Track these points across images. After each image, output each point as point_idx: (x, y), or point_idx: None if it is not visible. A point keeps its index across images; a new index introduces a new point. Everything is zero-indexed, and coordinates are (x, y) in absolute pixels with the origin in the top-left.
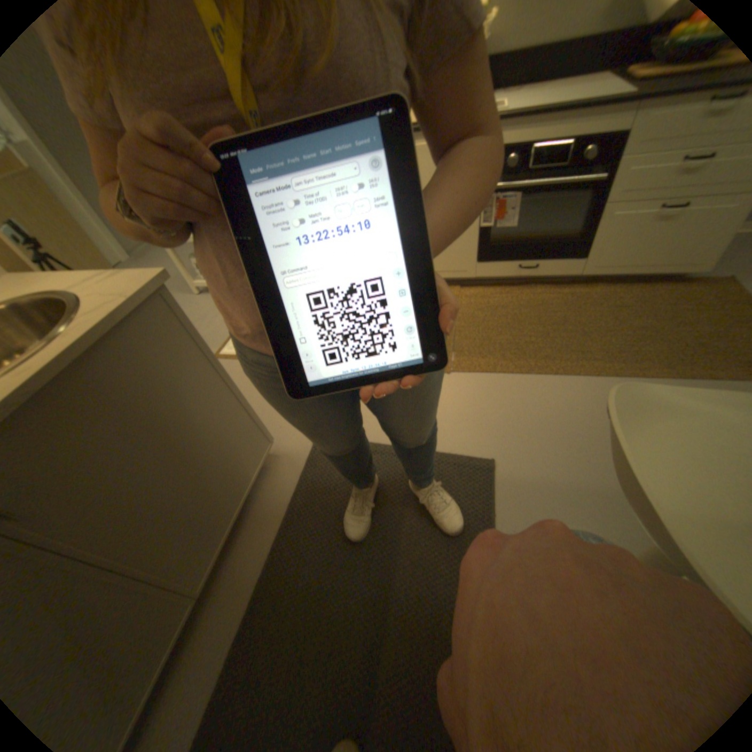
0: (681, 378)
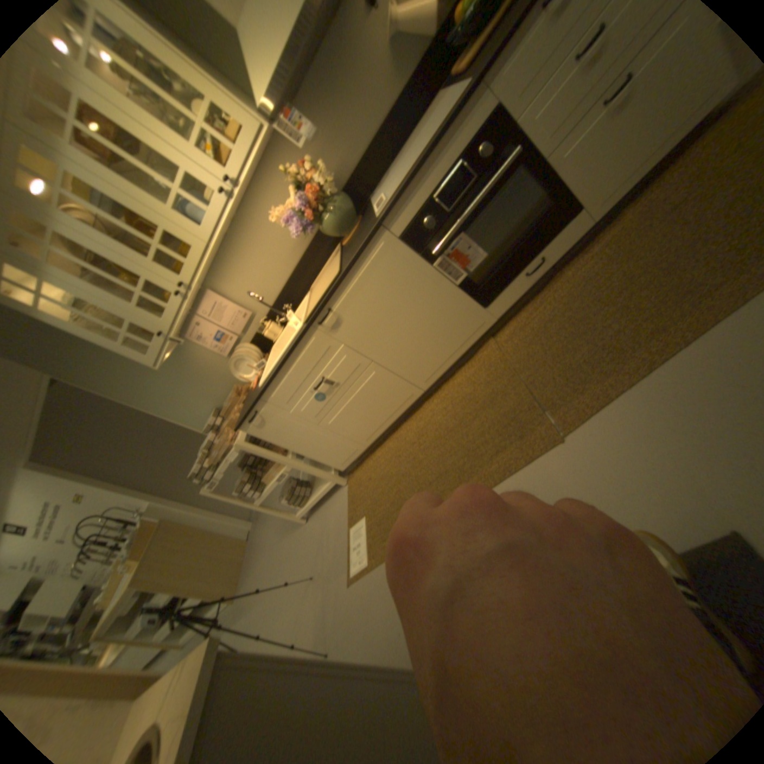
0: None
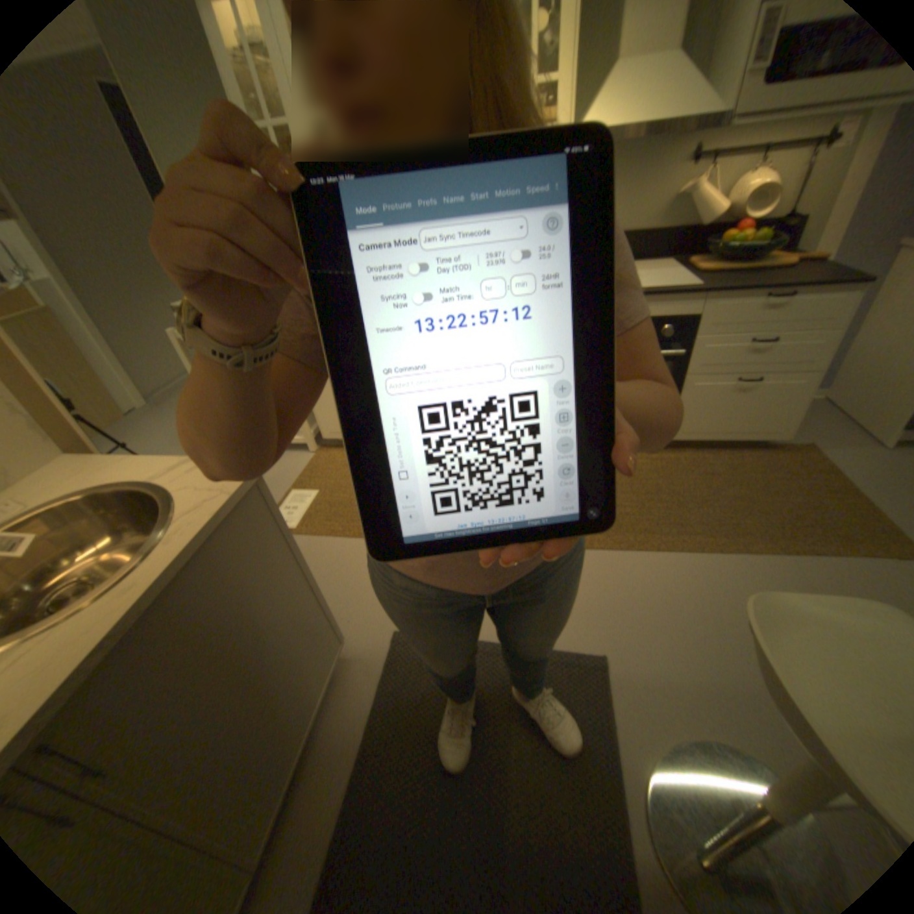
0: (784, 556)
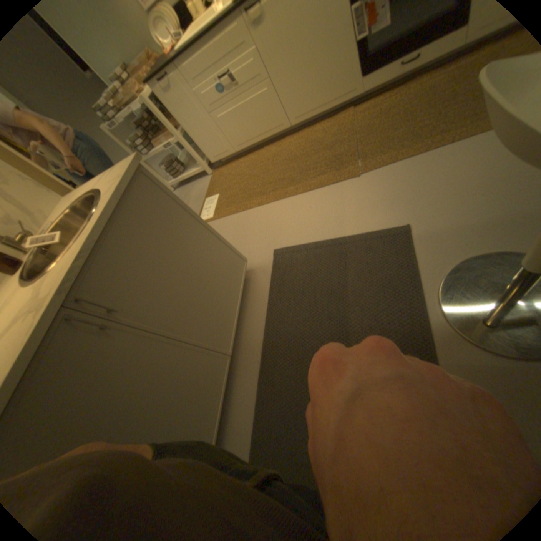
0: None
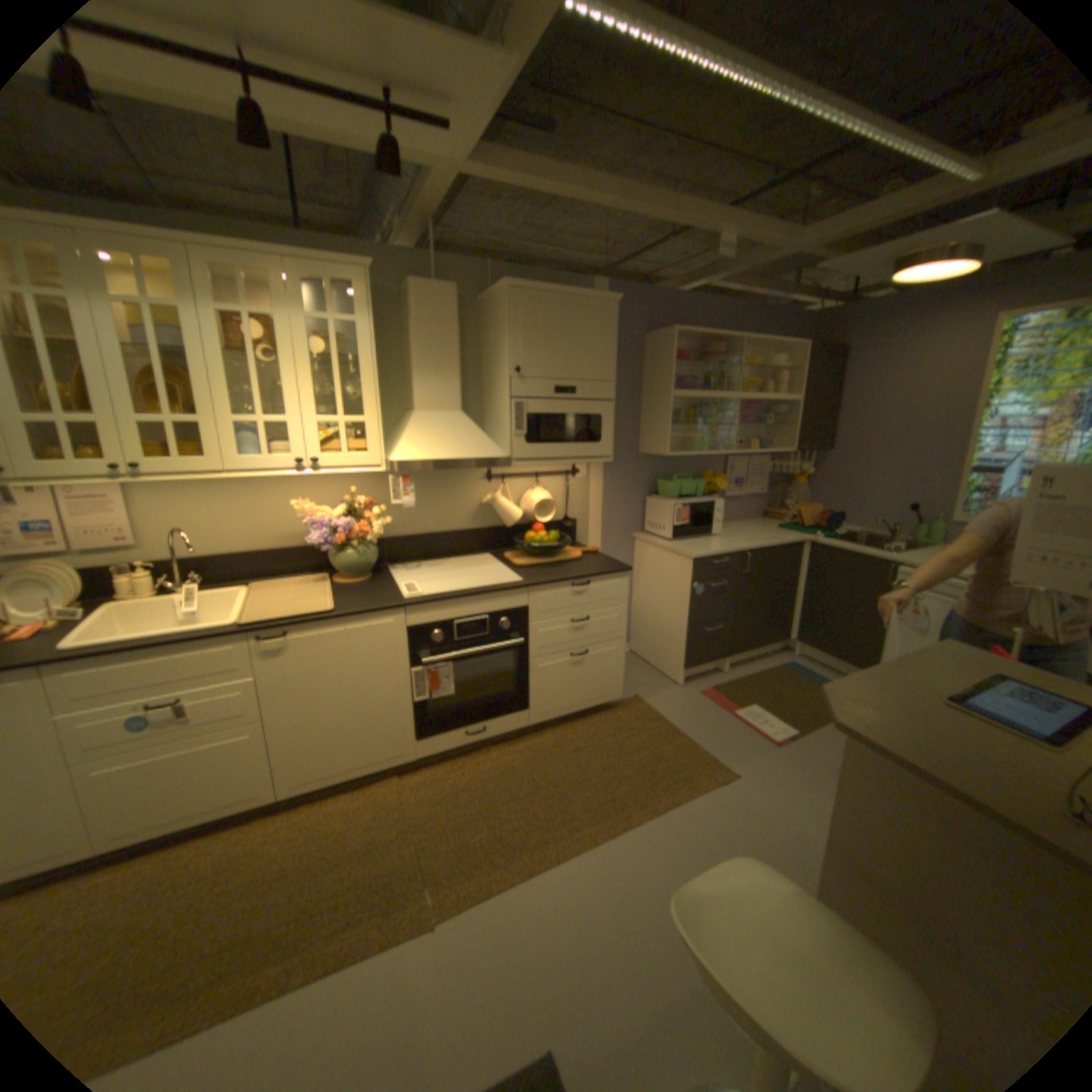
0: (656, 818)
